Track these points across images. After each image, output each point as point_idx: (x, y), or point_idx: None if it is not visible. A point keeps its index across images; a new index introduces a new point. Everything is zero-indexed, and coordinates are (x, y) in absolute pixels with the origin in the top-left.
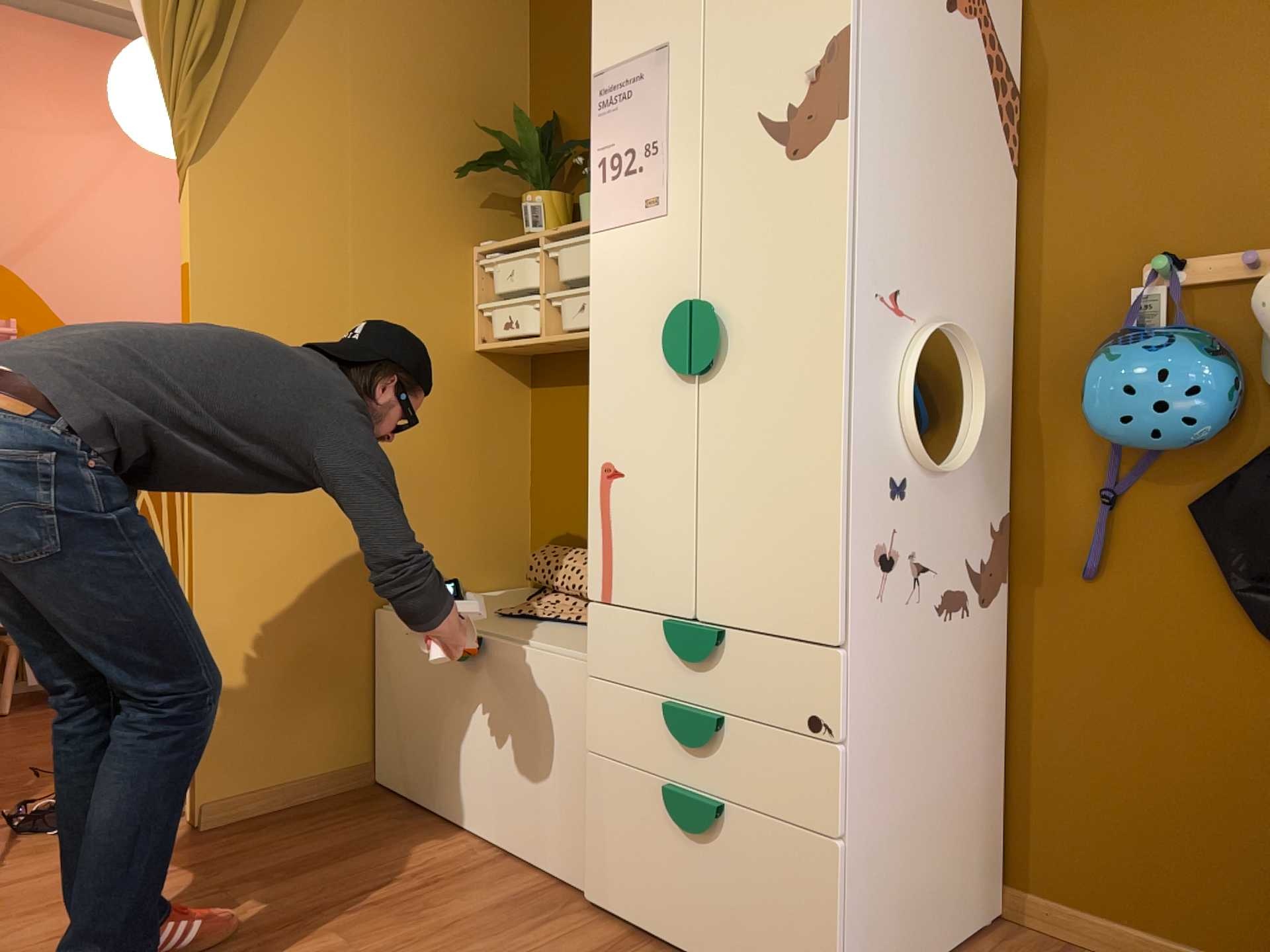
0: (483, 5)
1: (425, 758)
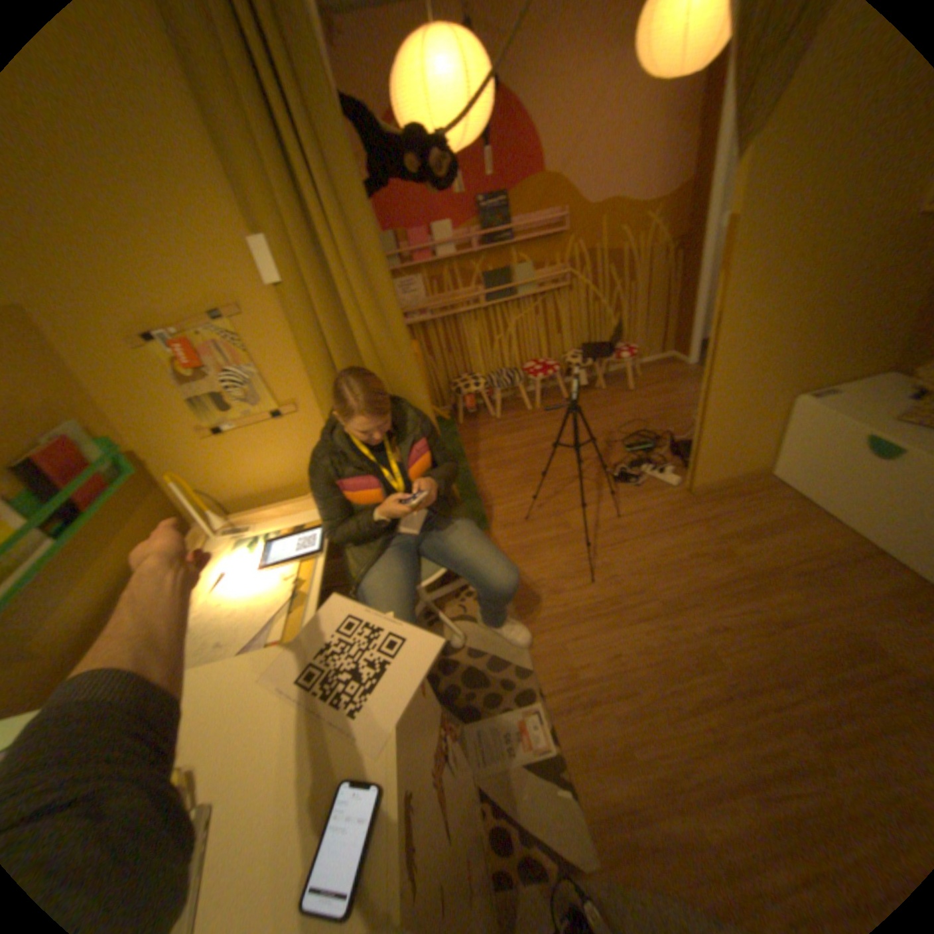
0: None
1: (818, 481)
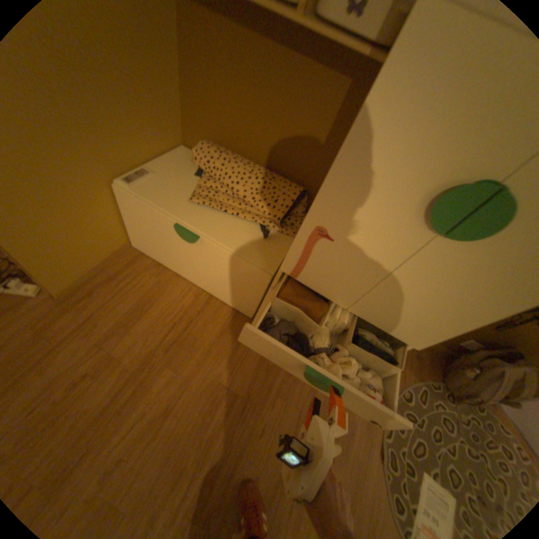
0: None
1: (162, 253)
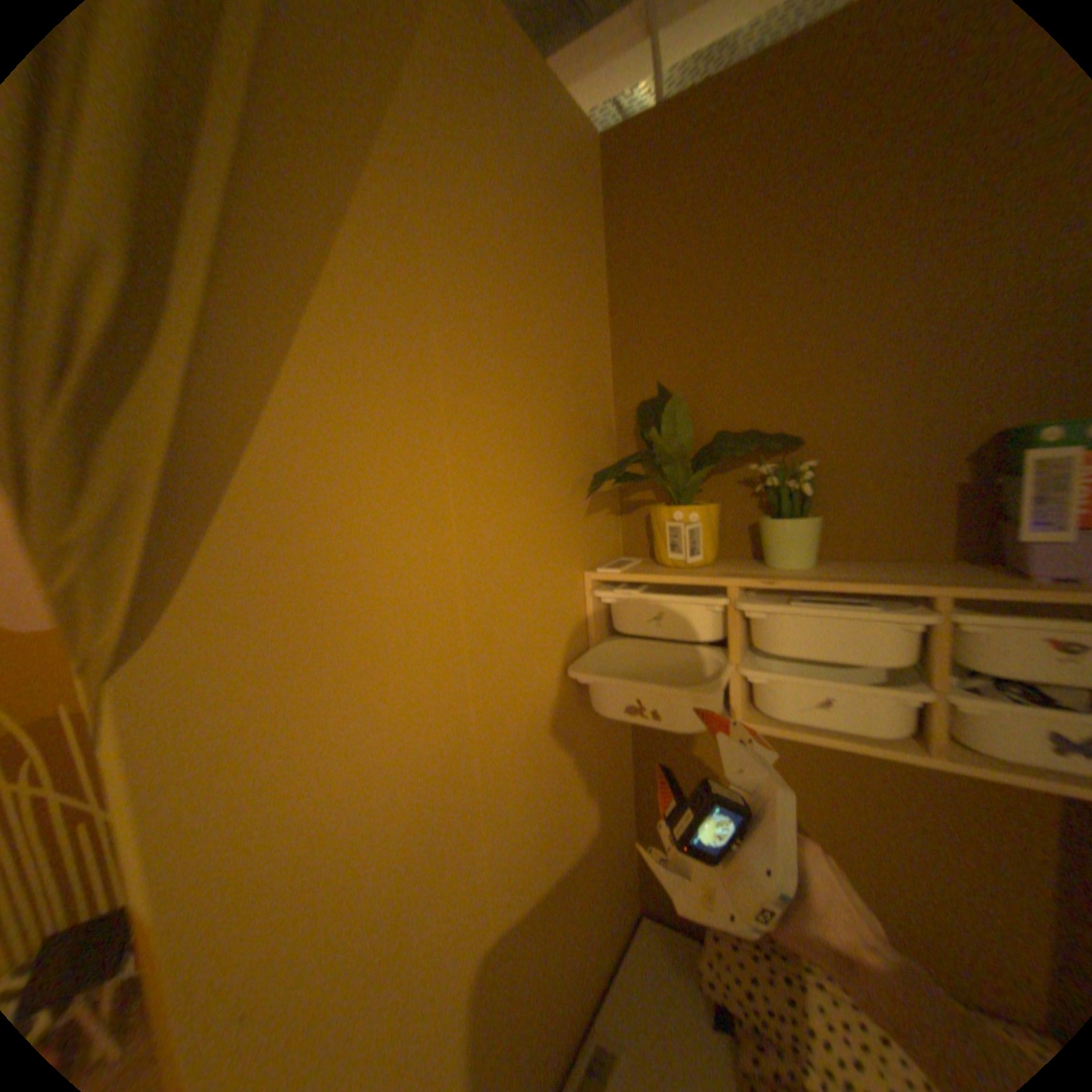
0: (569, 228)
1: None
